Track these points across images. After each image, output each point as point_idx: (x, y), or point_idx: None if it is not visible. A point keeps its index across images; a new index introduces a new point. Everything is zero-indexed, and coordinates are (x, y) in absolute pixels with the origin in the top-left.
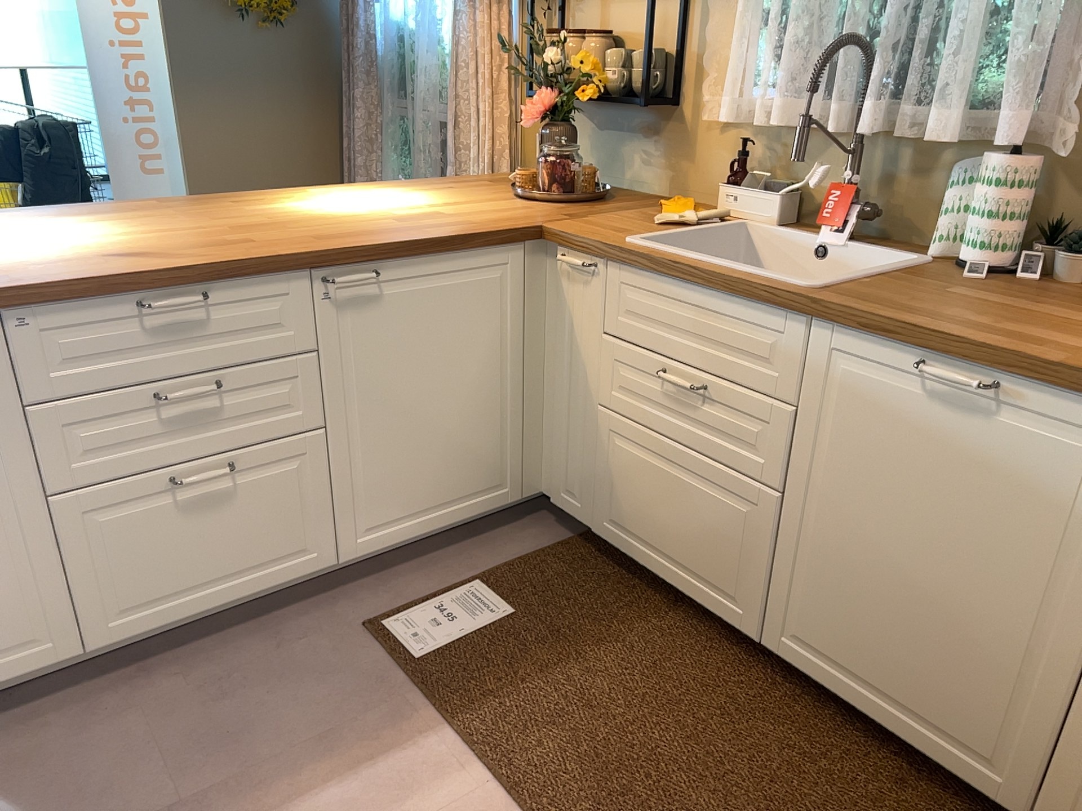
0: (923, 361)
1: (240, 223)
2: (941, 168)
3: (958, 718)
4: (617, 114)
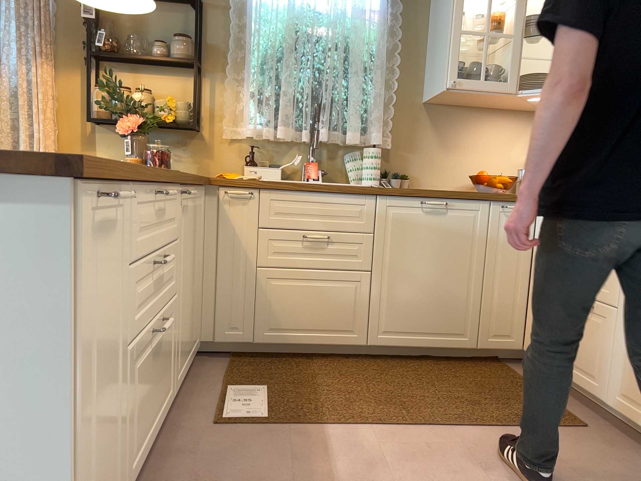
0: (423, 201)
1: None
2: (341, 154)
3: (451, 325)
4: (154, 135)
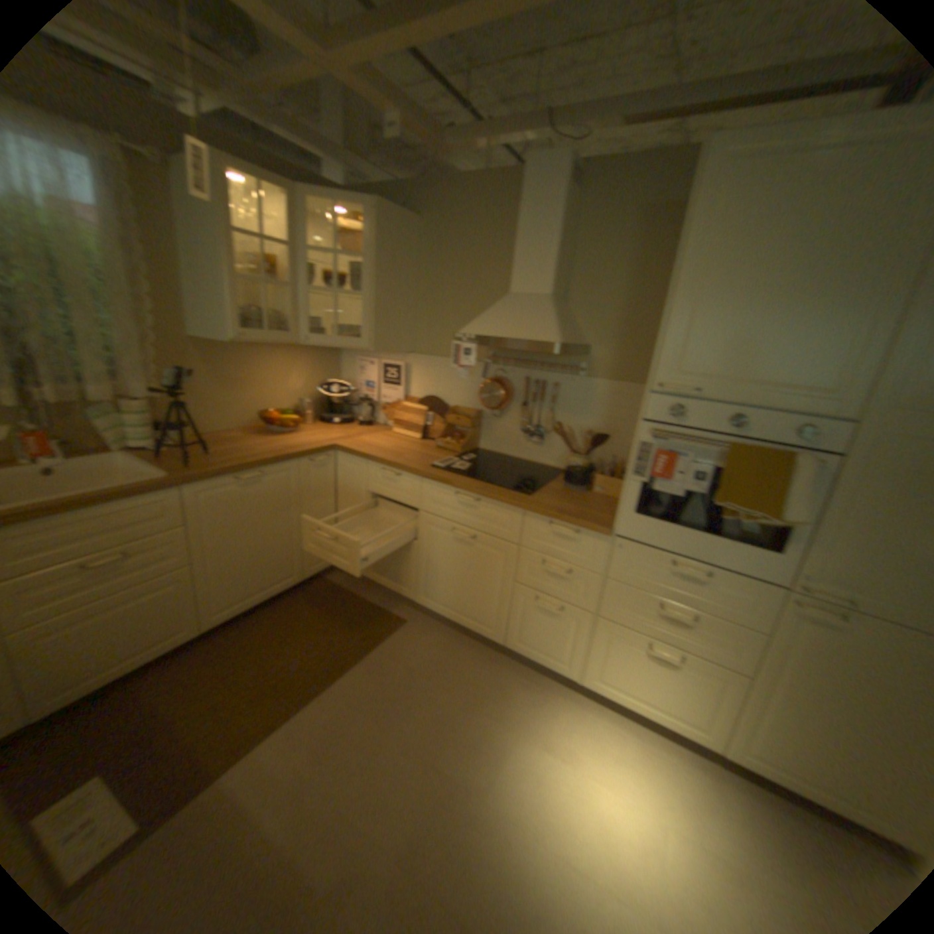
0: (233, 478)
1: None
2: (73, 412)
3: (278, 574)
4: None
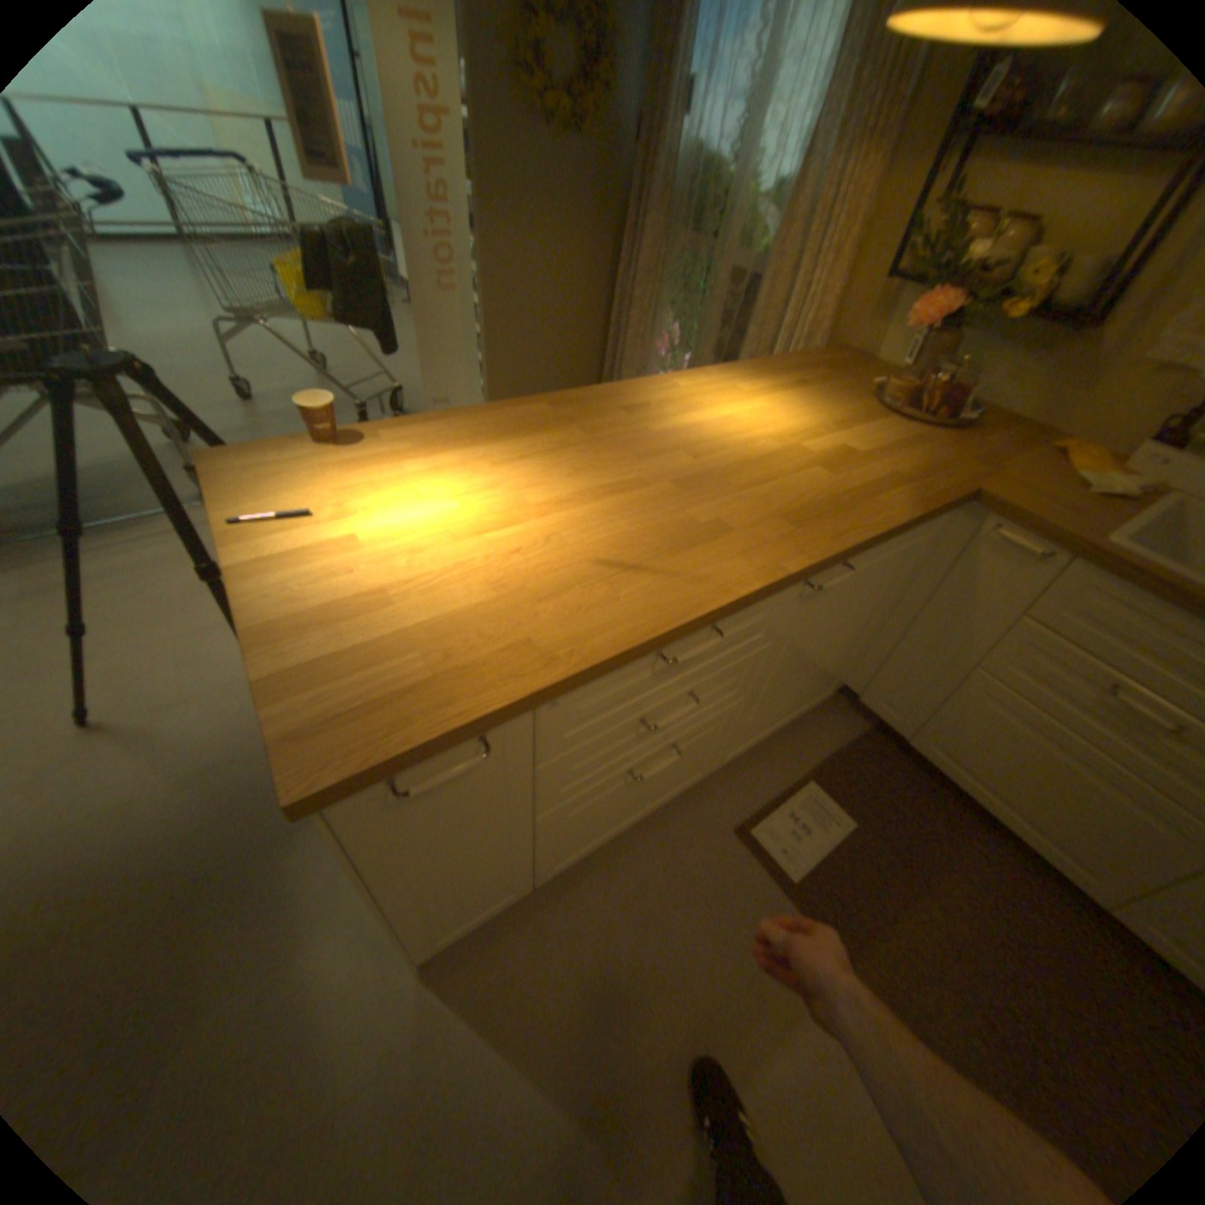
0: None
1: (674, 470)
2: None
3: None
4: (997, 312)
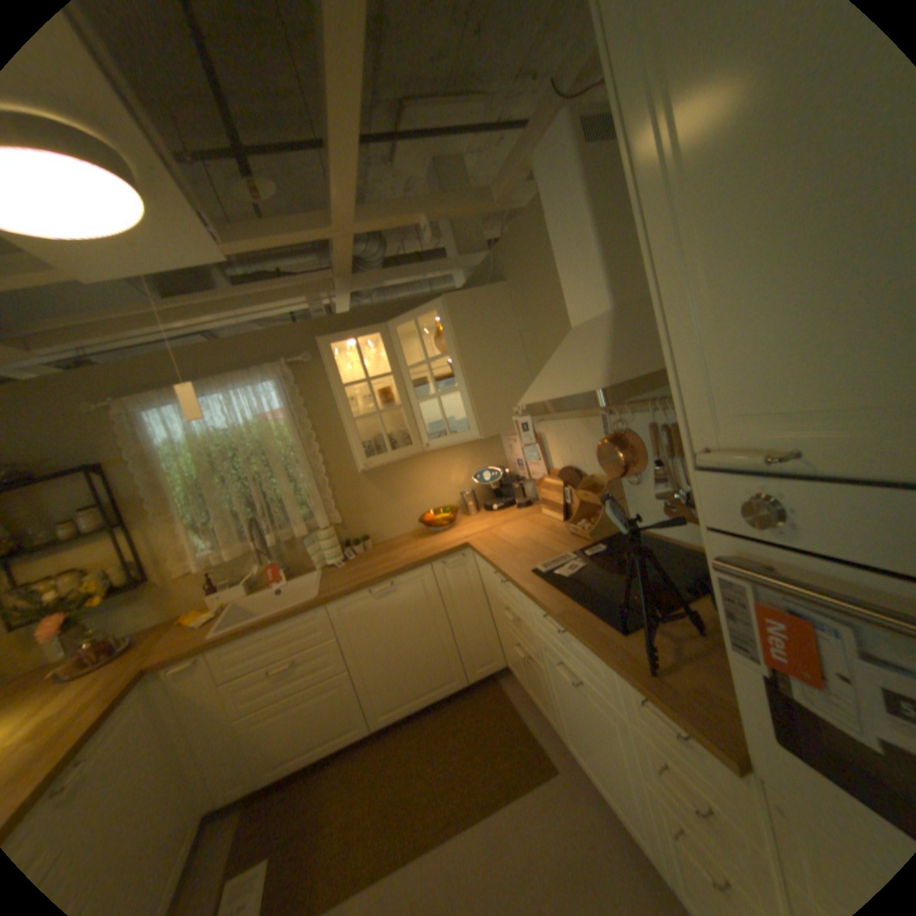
0: (369, 591)
1: None
2: (299, 542)
3: (438, 678)
4: (98, 603)
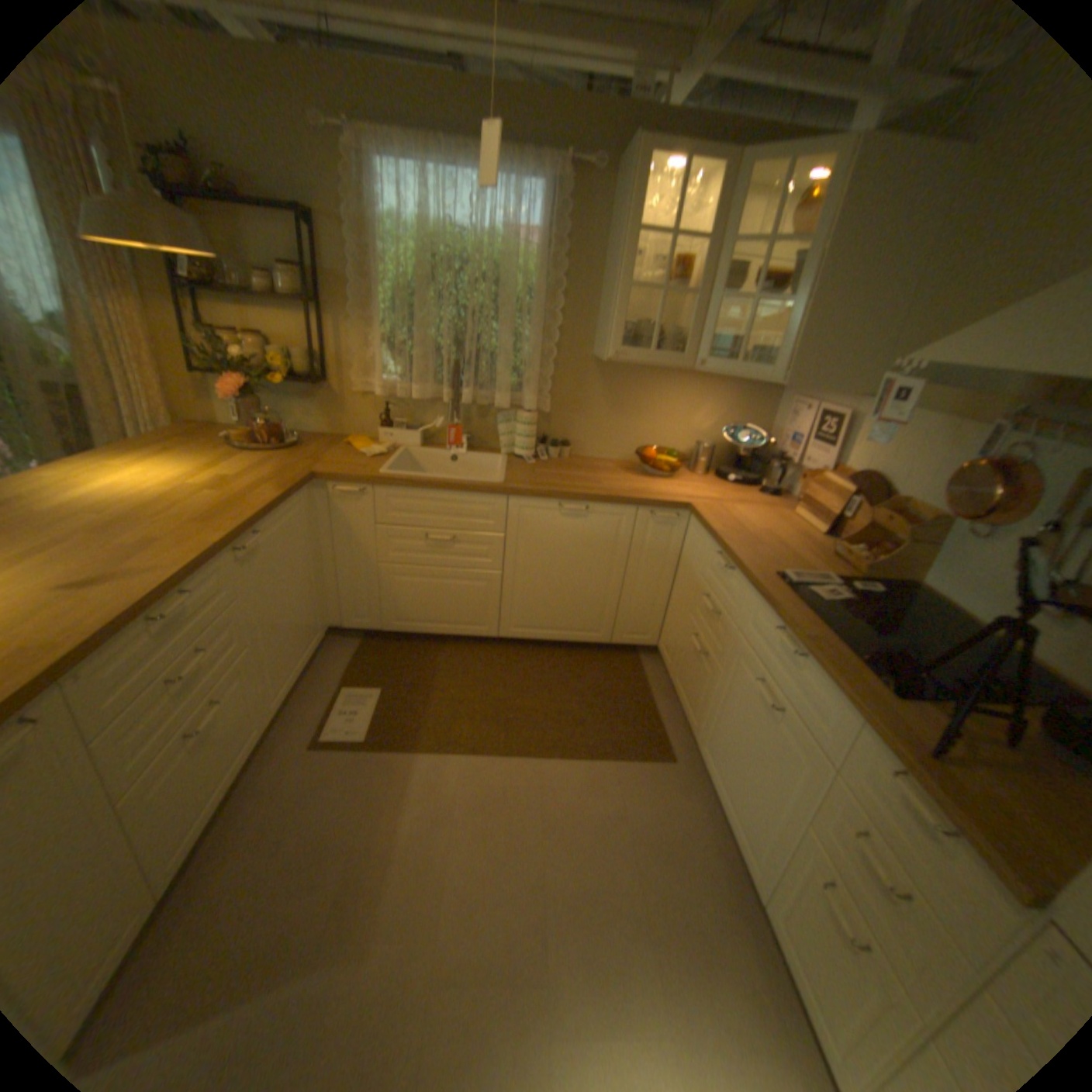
0: (560, 504)
1: (83, 526)
2: (493, 414)
3: (585, 623)
4: (273, 383)
